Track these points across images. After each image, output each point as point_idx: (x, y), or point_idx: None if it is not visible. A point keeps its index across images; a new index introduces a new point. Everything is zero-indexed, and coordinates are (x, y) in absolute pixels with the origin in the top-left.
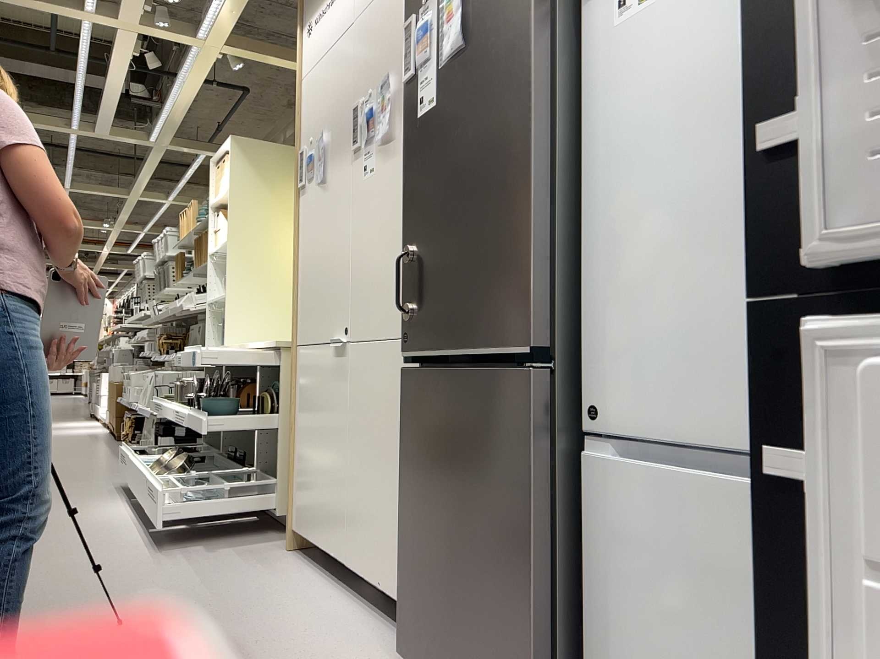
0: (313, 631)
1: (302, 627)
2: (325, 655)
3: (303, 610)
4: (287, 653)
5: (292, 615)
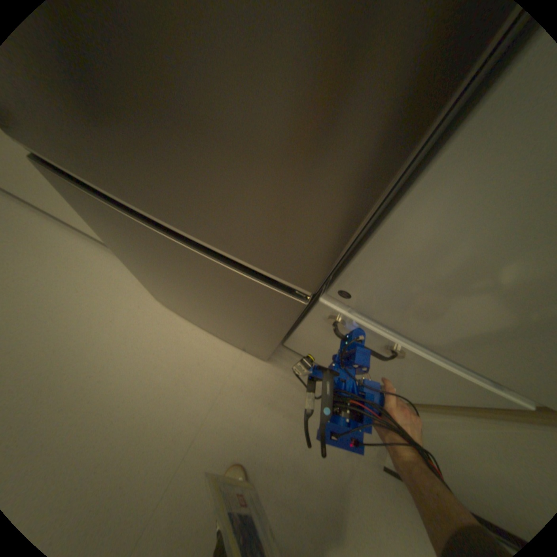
0: (79, 284)
1: (68, 283)
2: (105, 307)
3: (54, 263)
4: (78, 316)
5: (50, 272)
